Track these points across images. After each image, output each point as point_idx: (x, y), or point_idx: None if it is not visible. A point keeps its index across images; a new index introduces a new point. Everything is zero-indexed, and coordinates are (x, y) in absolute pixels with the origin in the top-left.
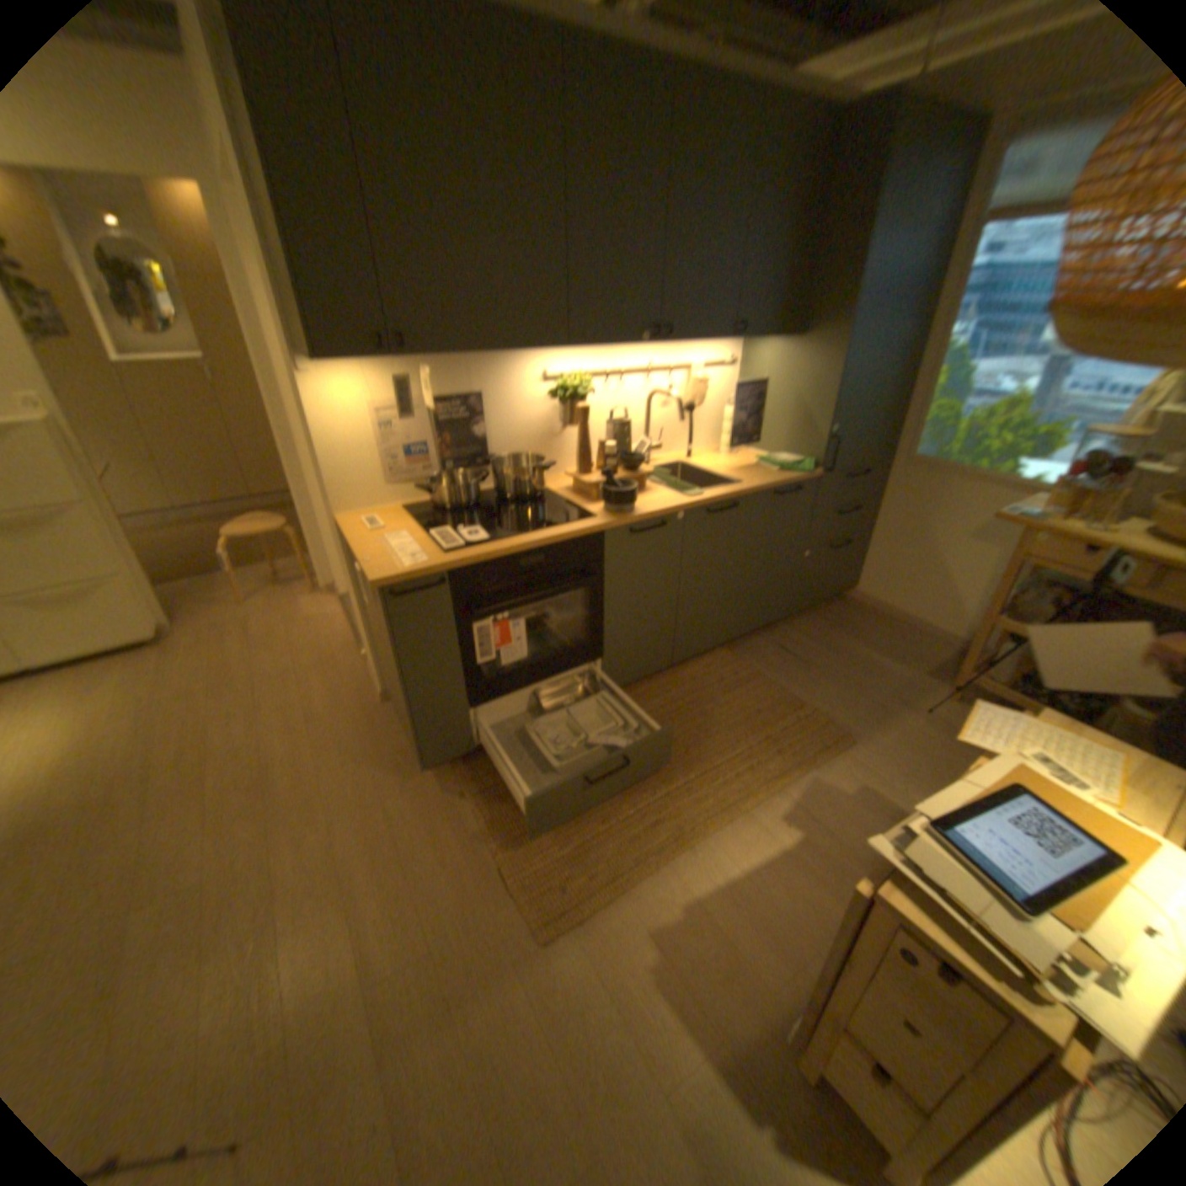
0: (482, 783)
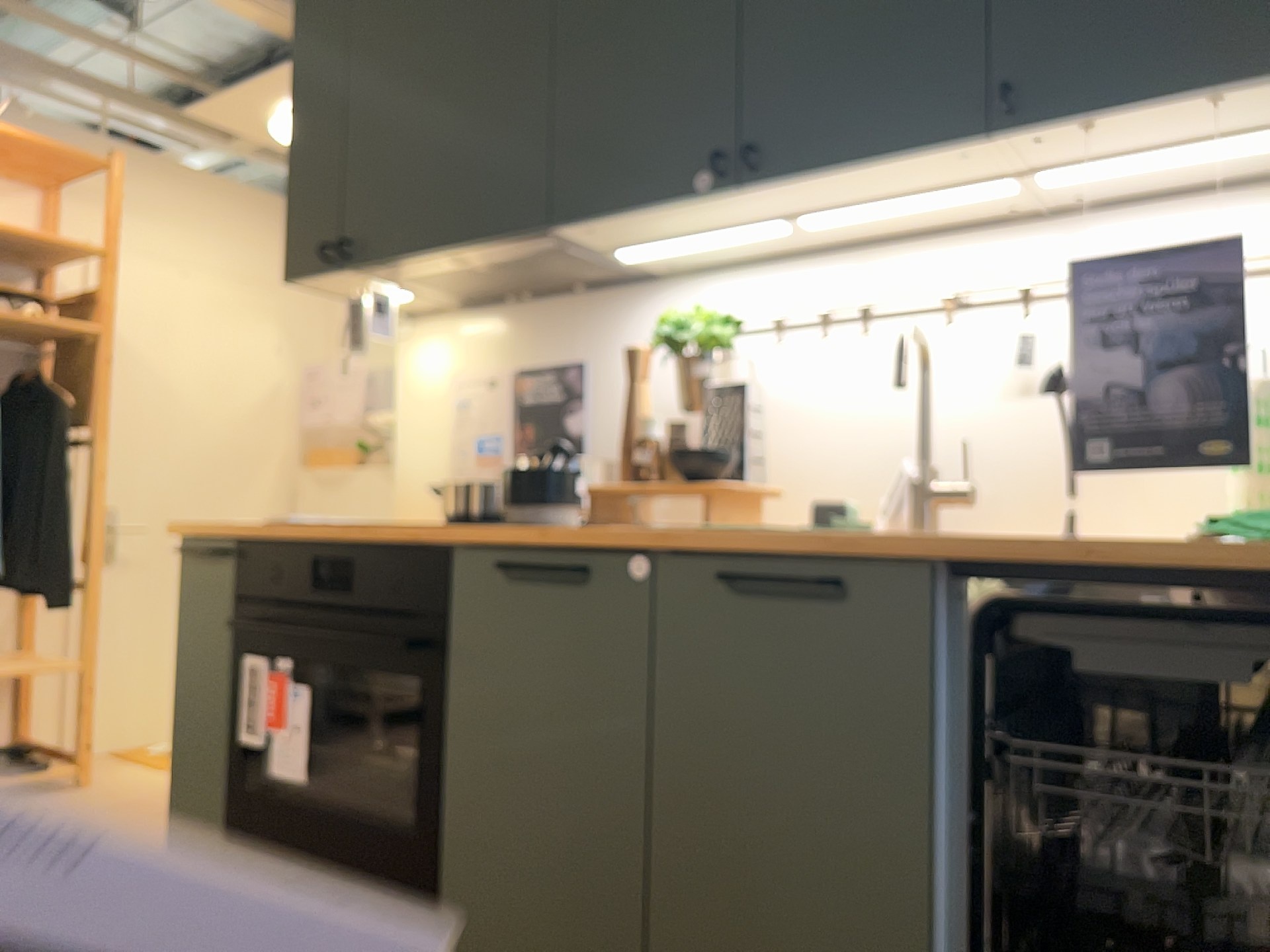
0: None
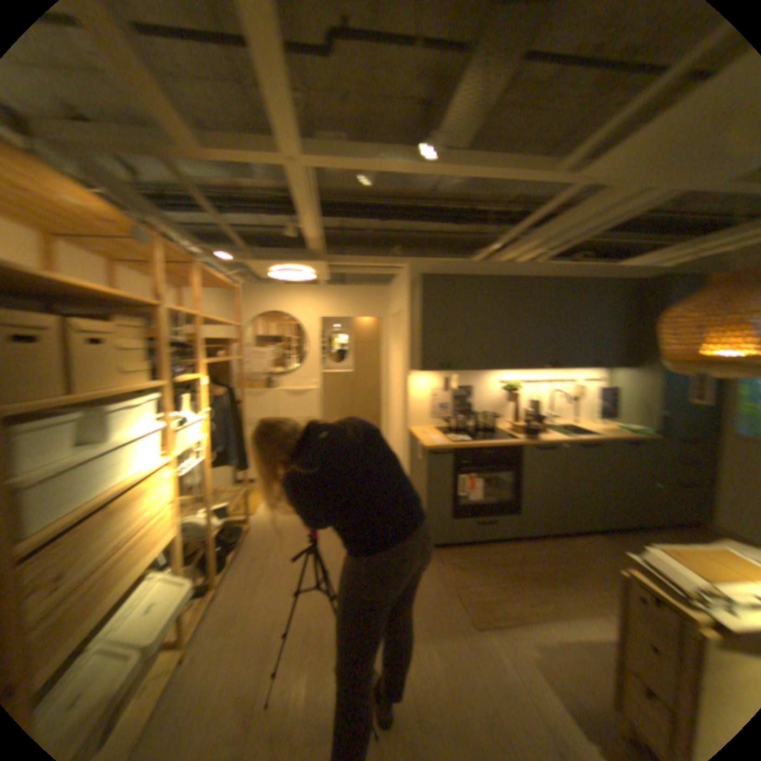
0: (452, 560)
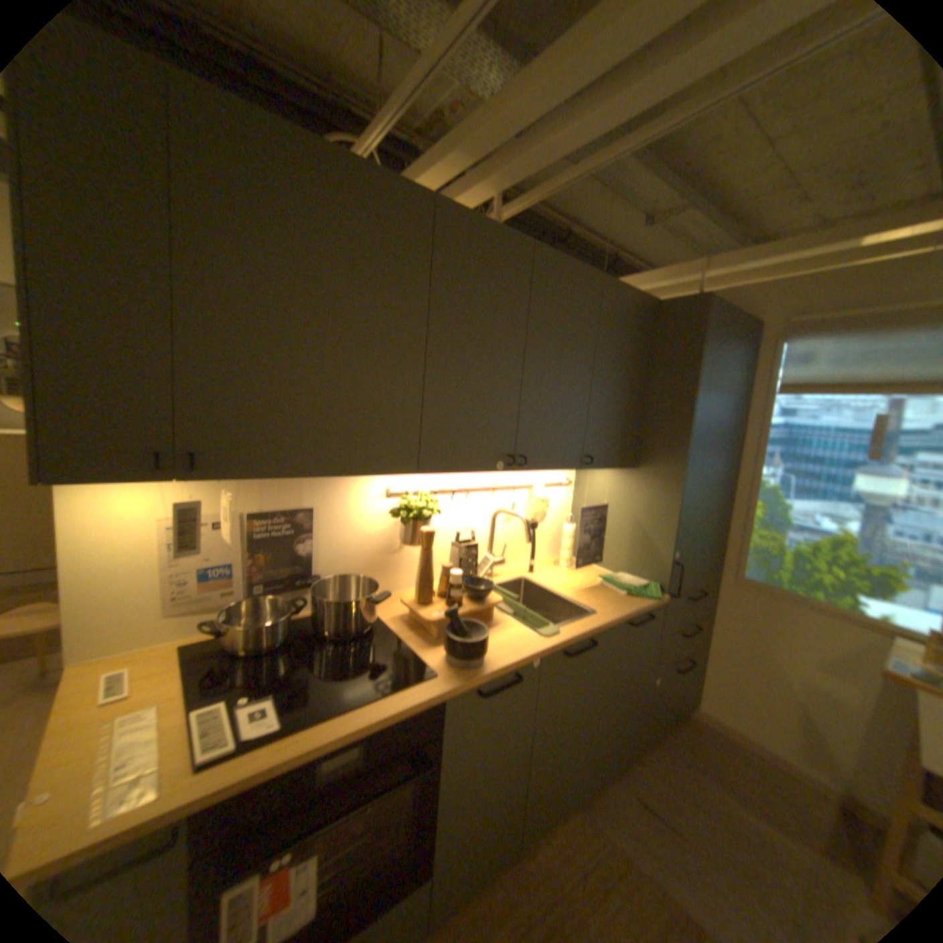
0: None
